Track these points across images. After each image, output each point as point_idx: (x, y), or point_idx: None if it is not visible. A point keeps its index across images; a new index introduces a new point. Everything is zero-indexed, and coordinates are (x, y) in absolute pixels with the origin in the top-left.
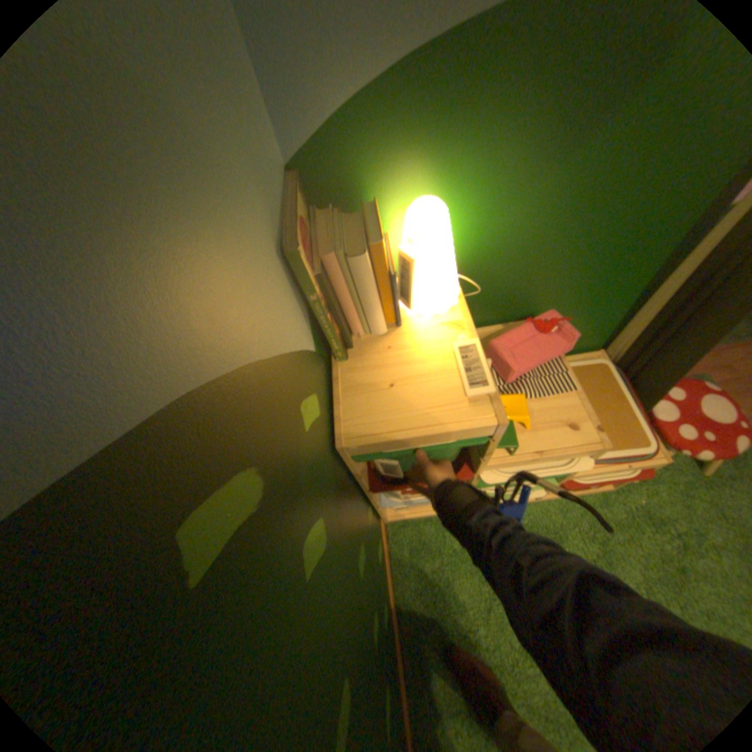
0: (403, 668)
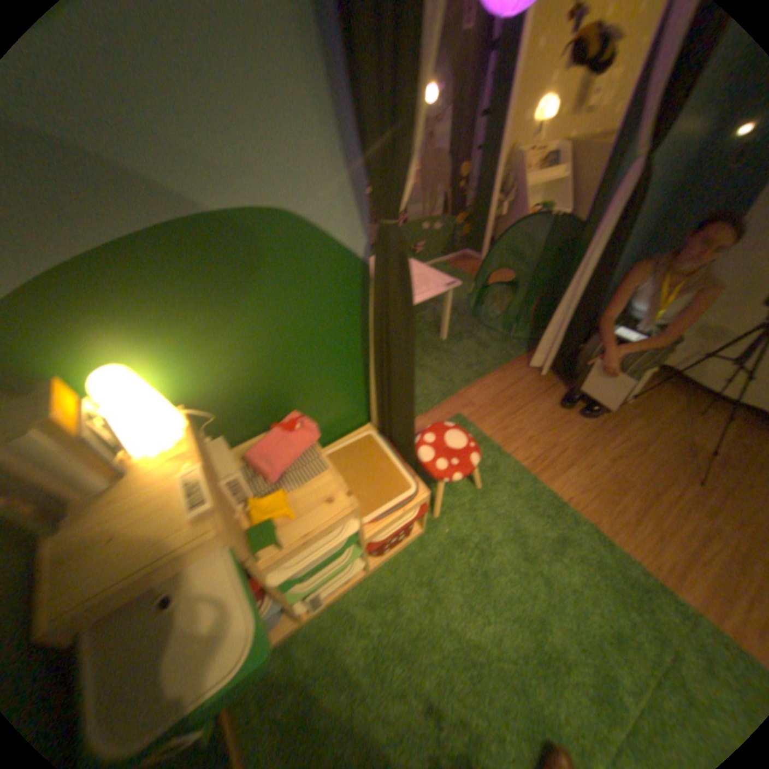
0: None
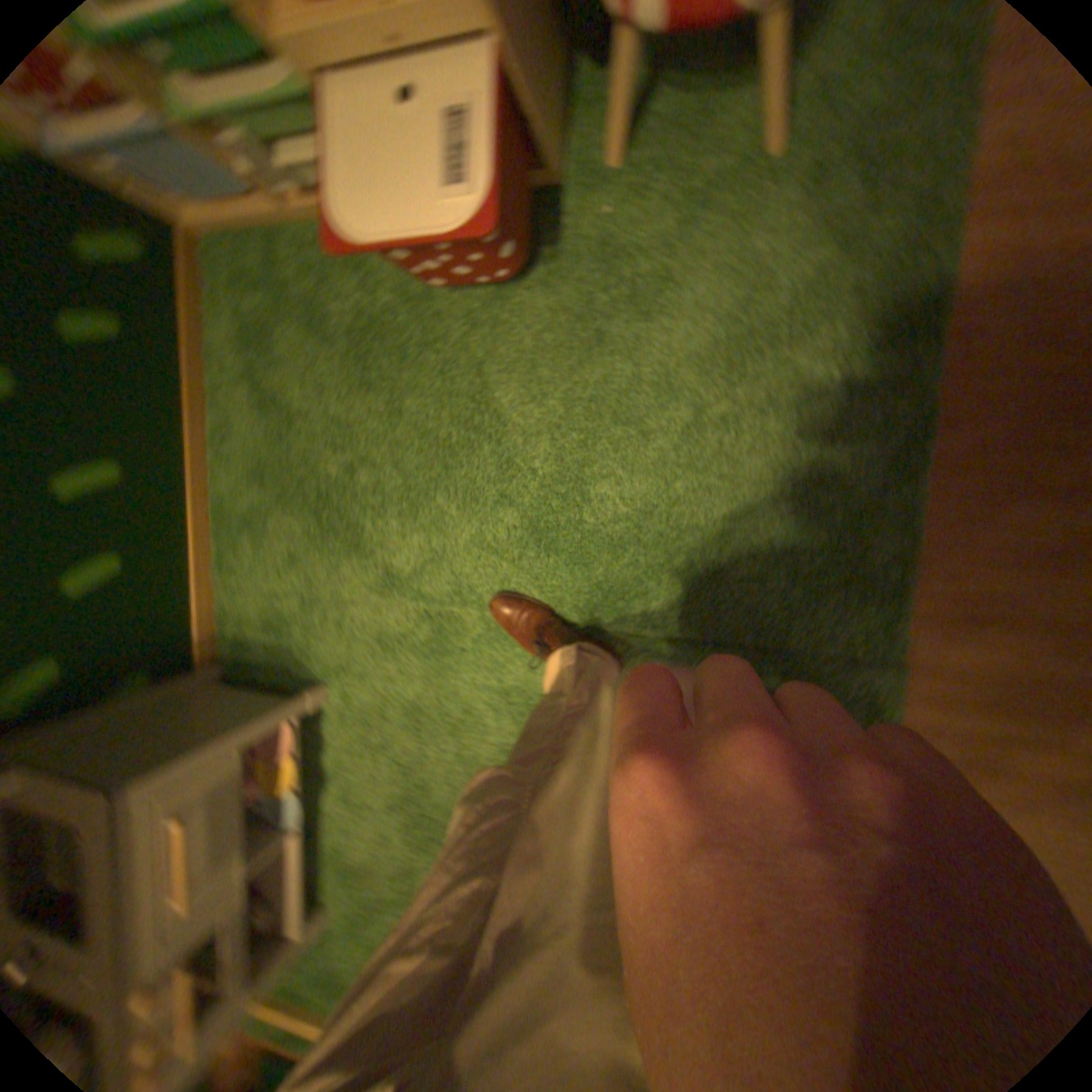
0: (204, 412)
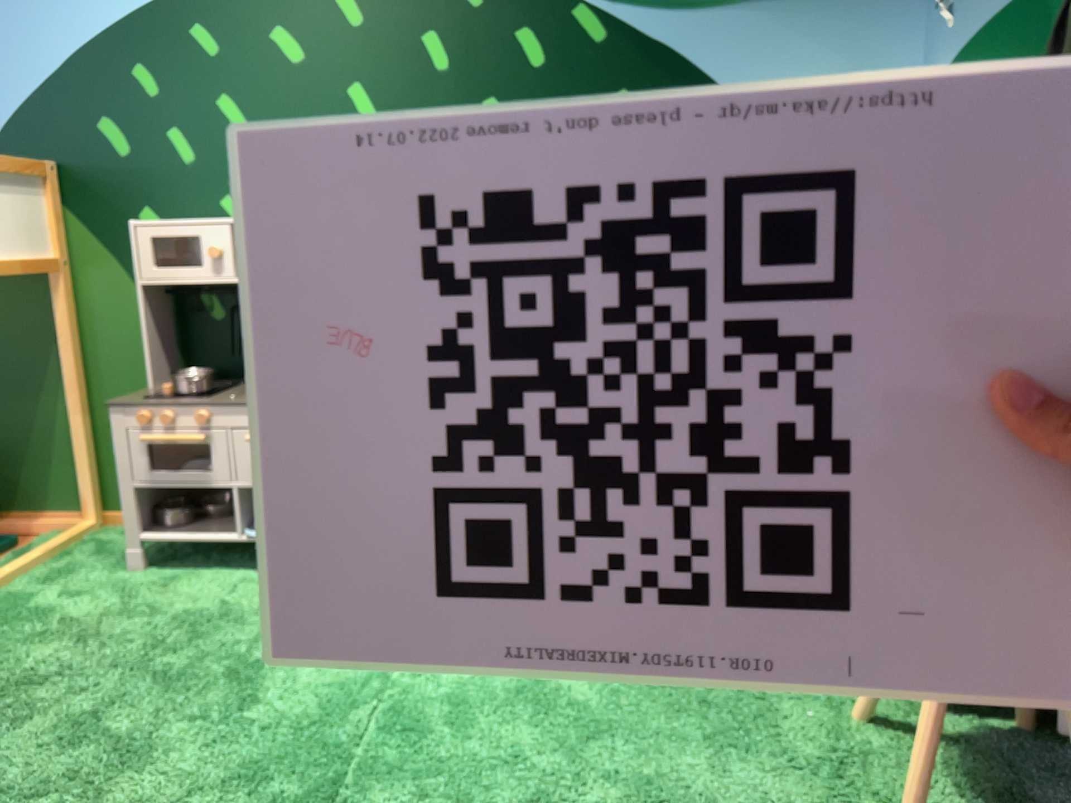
0: None
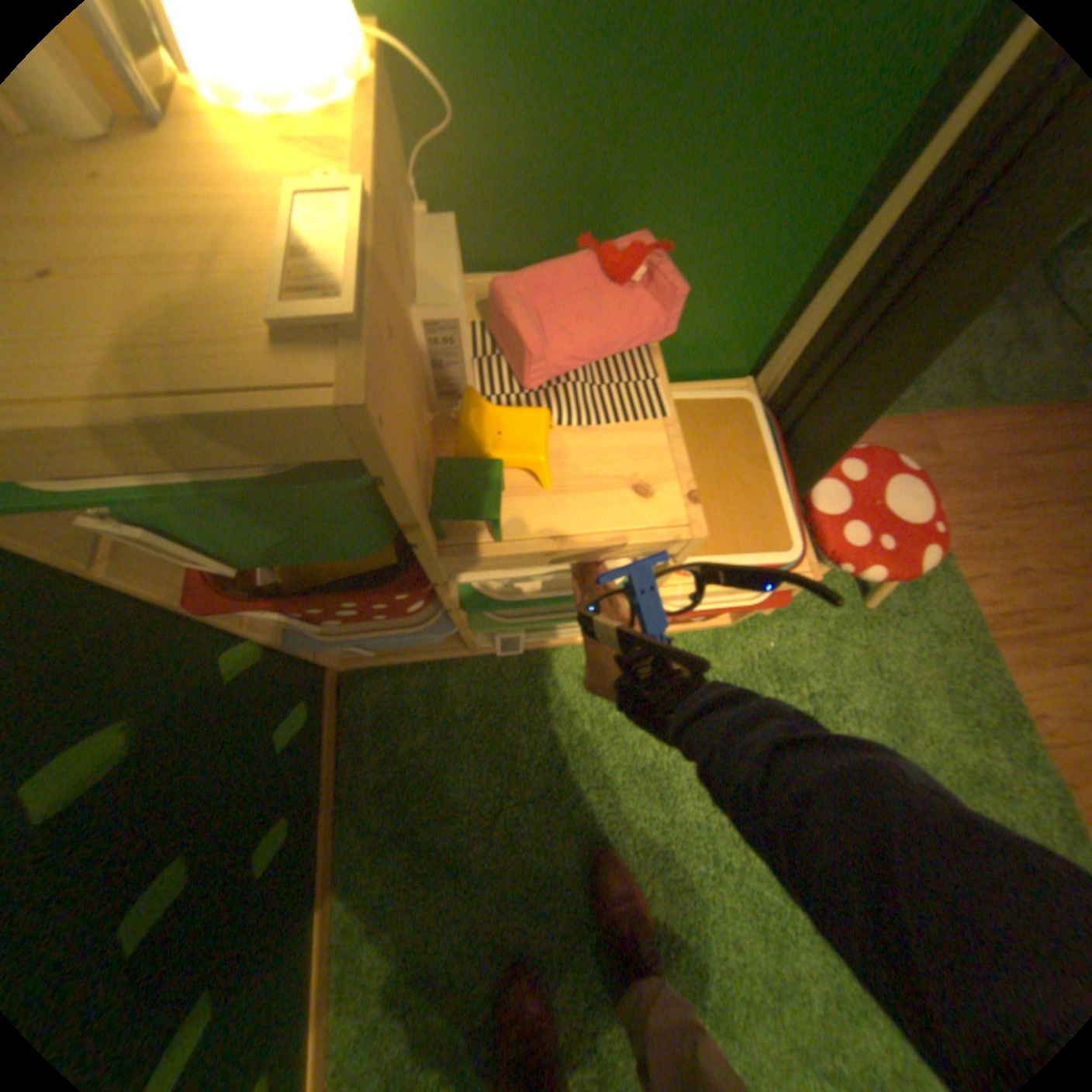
0: (331, 915)
